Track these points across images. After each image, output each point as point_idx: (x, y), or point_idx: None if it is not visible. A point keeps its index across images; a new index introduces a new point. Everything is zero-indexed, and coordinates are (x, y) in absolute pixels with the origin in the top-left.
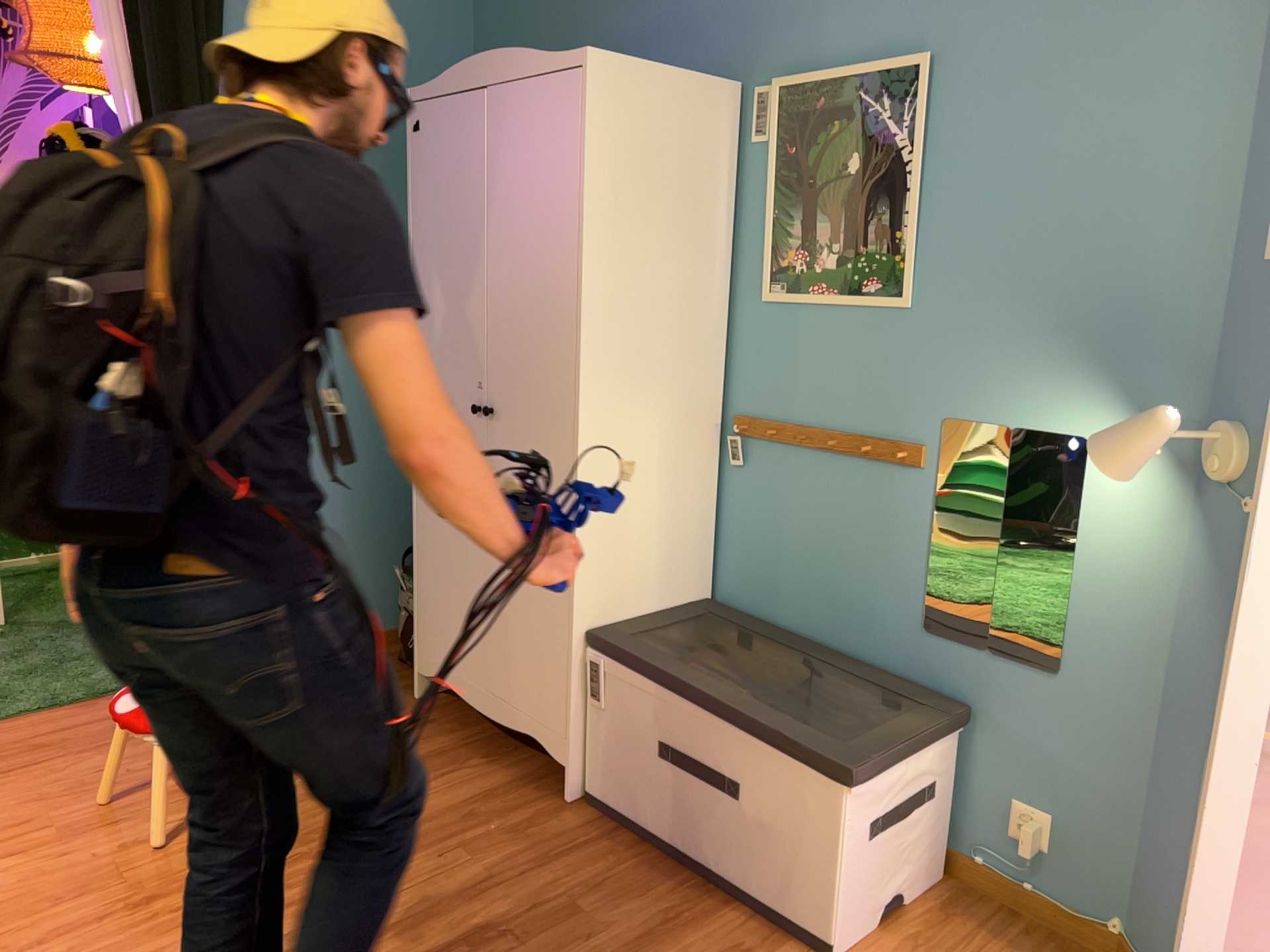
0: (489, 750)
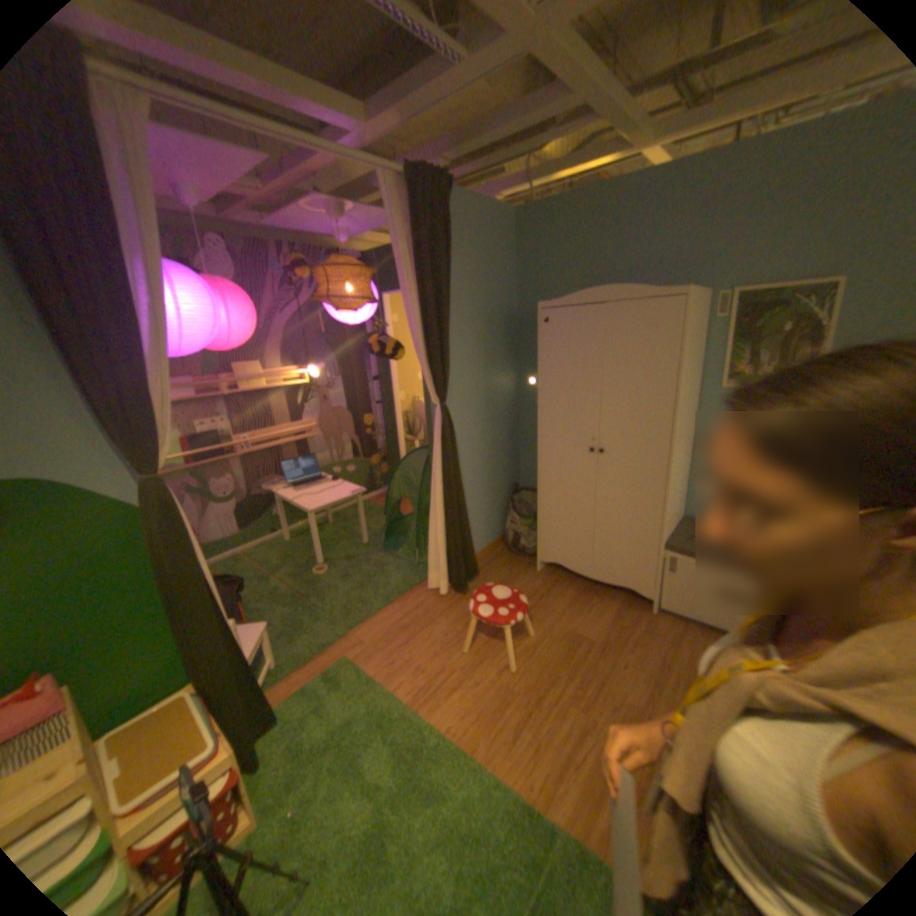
0: (596, 593)
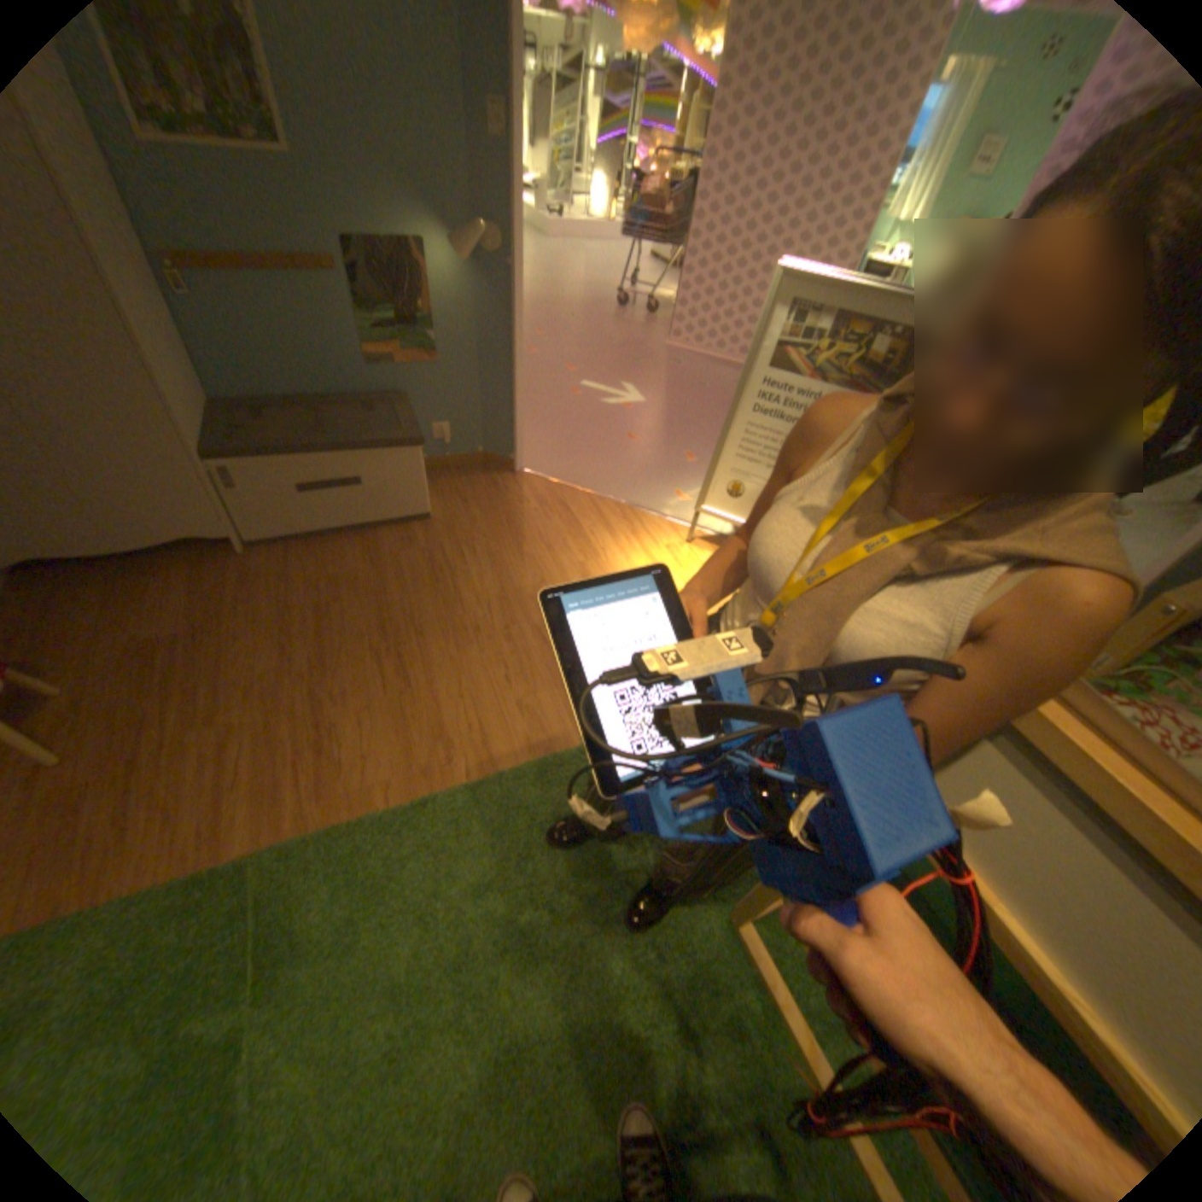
0: (138, 570)
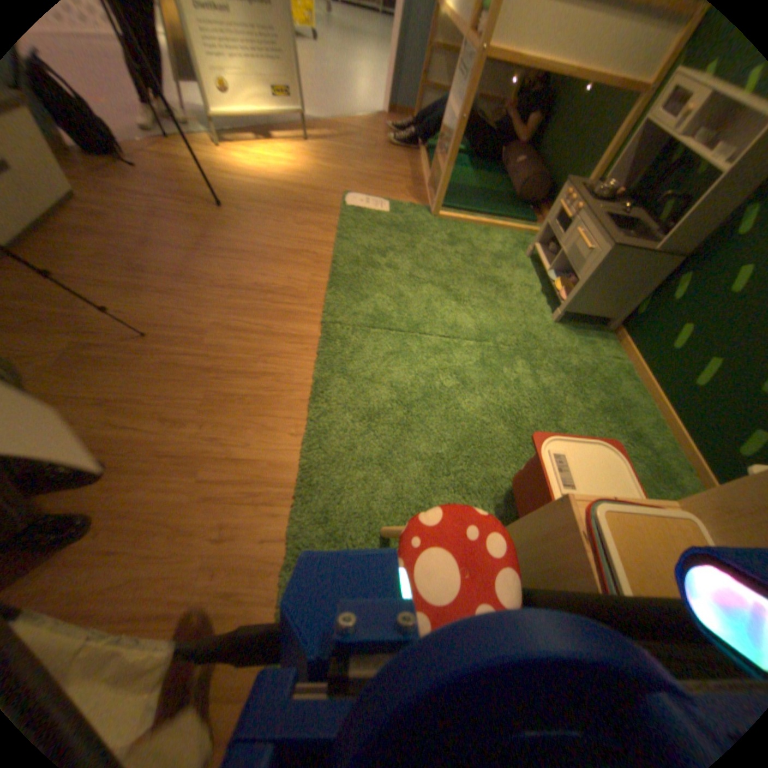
0: None
